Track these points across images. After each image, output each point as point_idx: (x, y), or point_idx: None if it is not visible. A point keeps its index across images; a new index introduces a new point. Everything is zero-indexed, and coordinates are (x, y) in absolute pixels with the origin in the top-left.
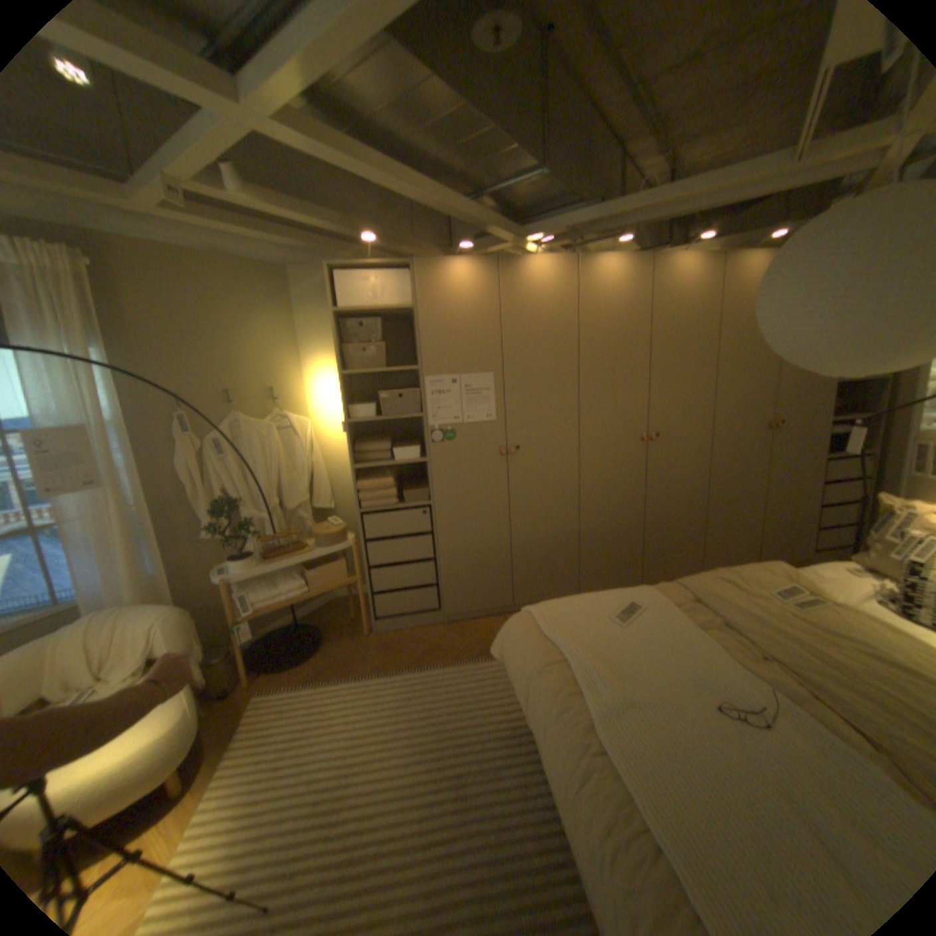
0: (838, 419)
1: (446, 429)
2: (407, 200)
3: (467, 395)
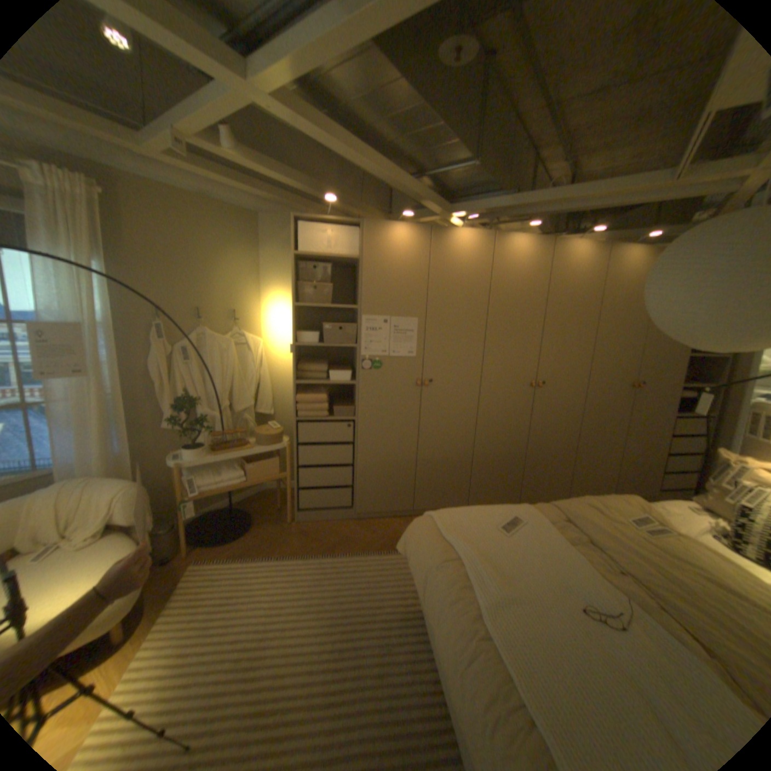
0: (687, 386)
1: (374, 360)
2: (364, 173)
3: (395, 334)
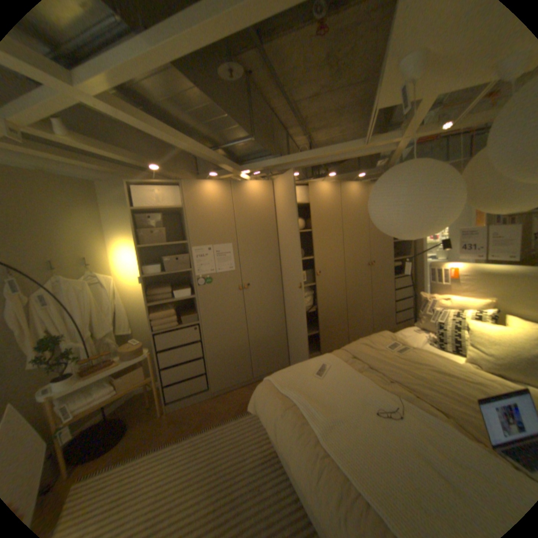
0: (395, 259)
1: (207, 277)
2: (176, 148)
3: (218, 257)
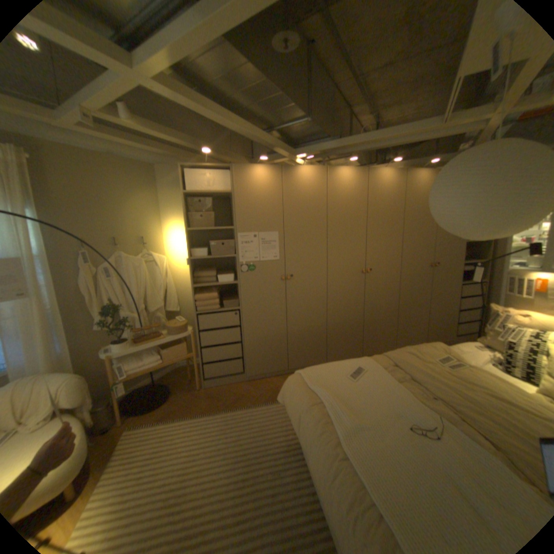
0: (466, 262)
1: (250, 264)
2: (229, 131)
3: (263, 245)
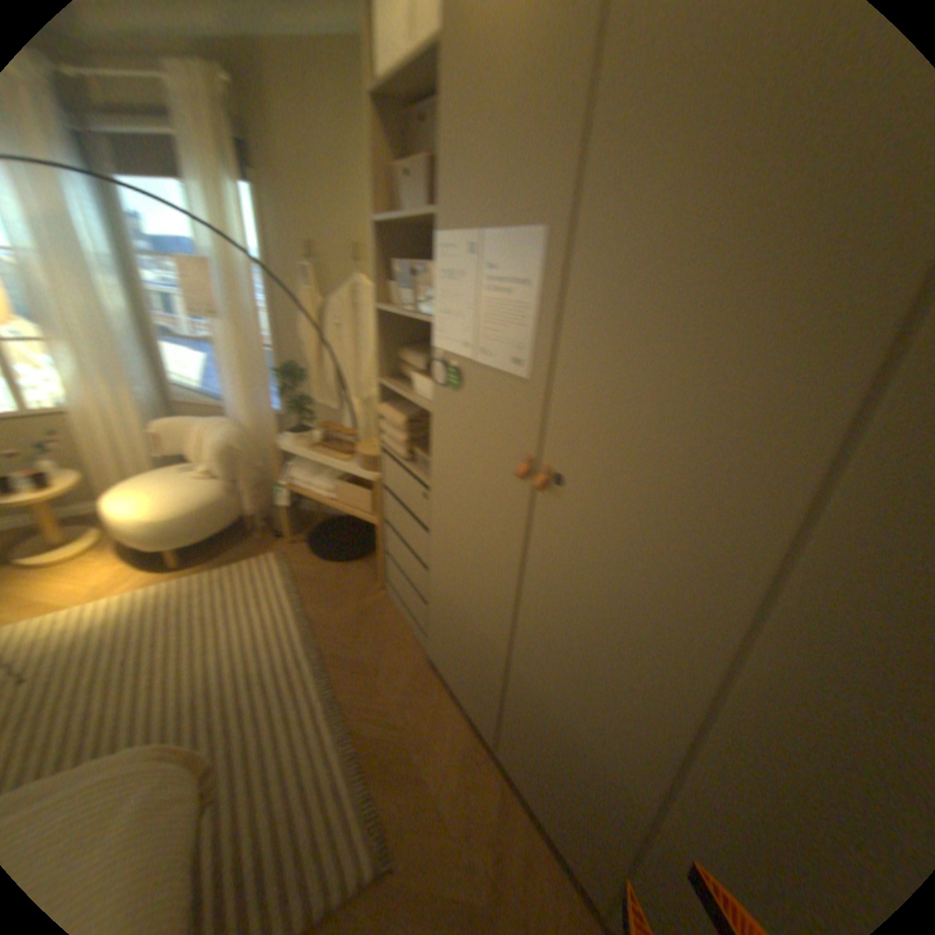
0: None
1: (450, 363)
2: None
3: (488, 291)
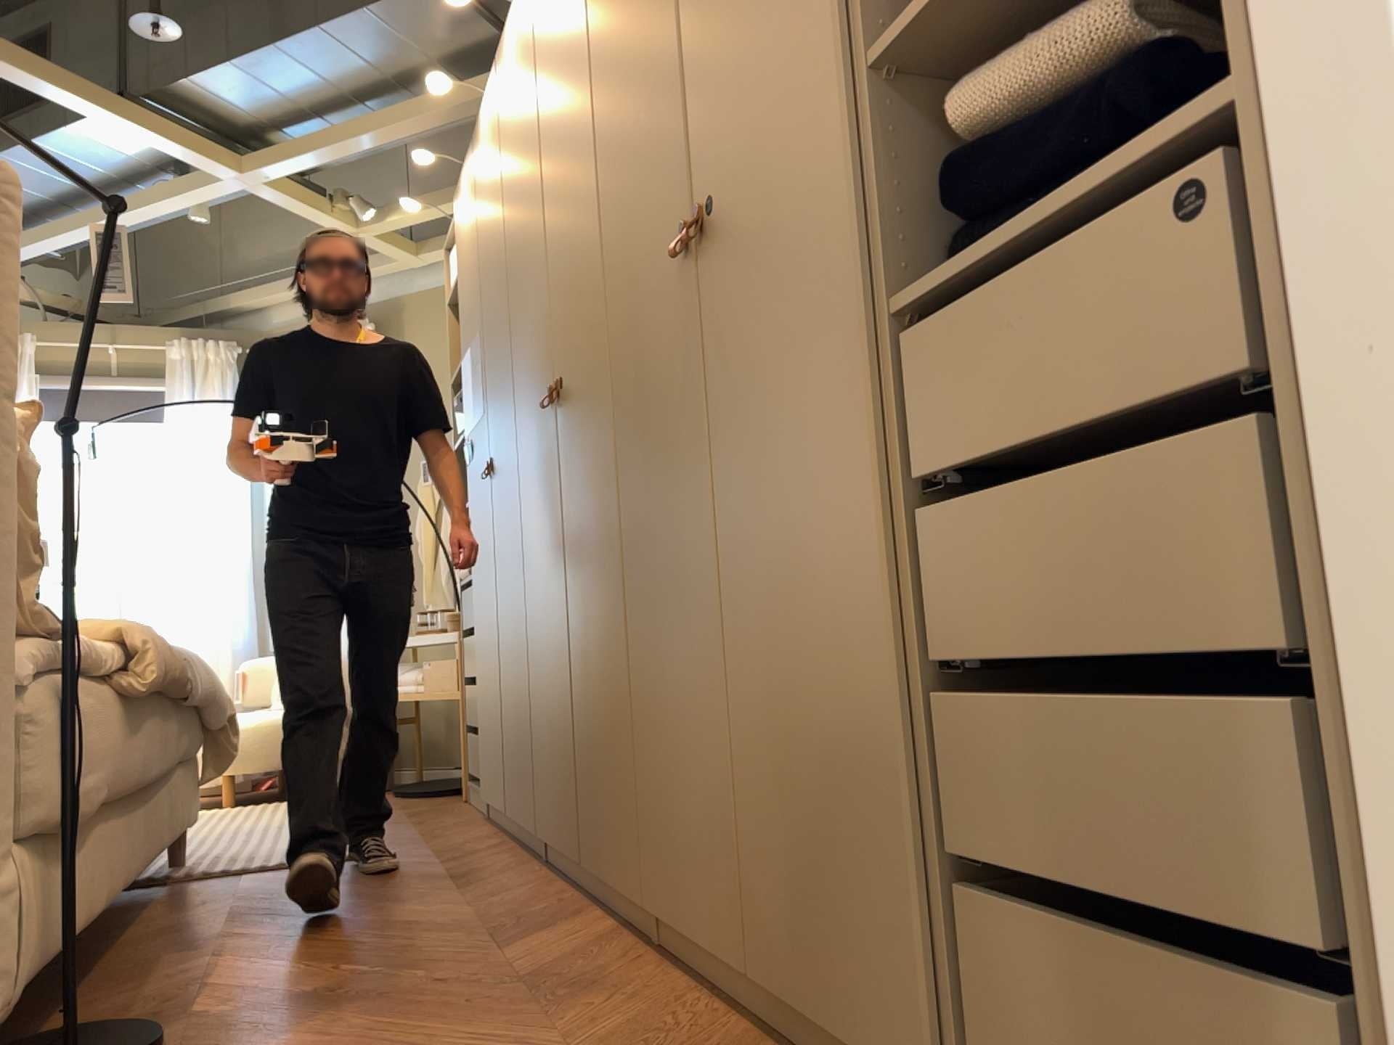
0: (882, 55)
1: (476, 441)
2: None
3: (480, 379)
